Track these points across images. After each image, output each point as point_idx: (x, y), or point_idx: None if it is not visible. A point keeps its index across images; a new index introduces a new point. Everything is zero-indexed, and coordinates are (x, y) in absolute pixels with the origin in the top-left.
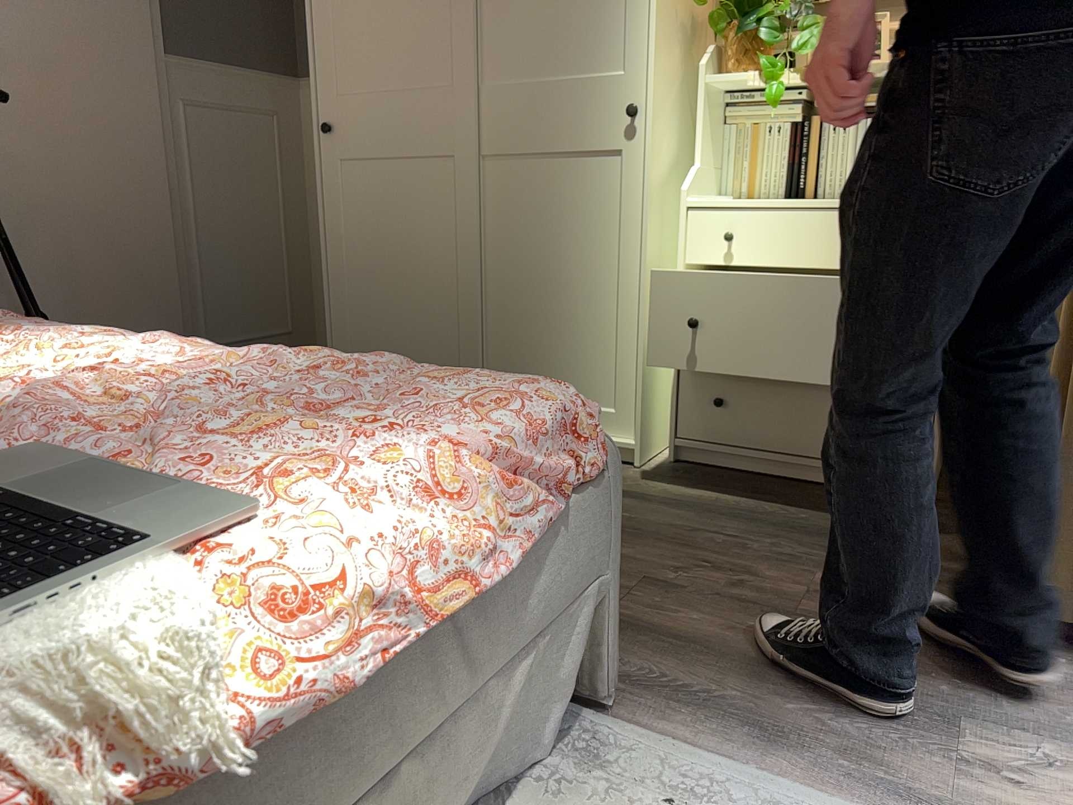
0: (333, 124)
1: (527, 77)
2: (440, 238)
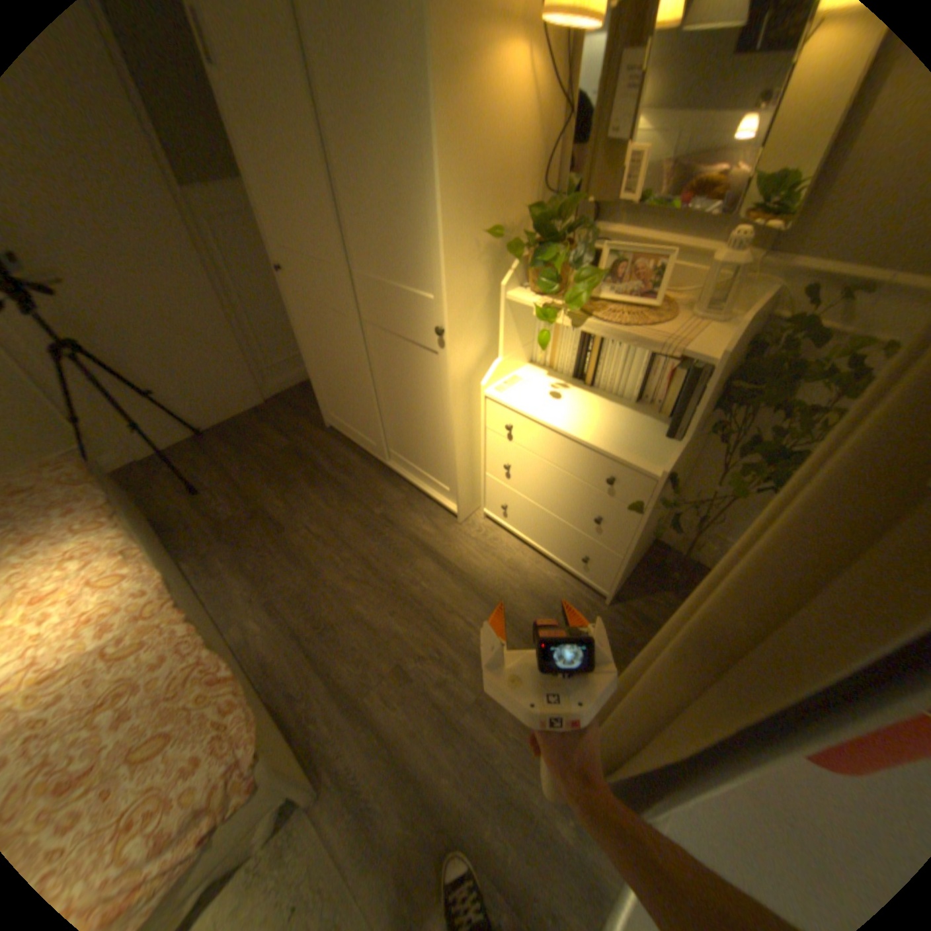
0: (279, 266)
1: (376, 275)
2: (350, 363)
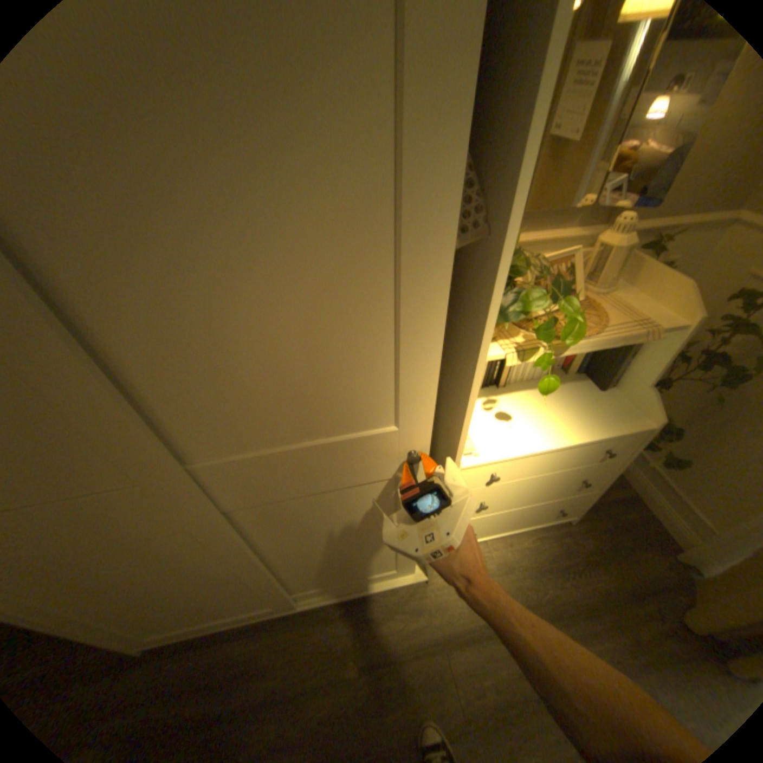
0: None
1: (271, 449)
2: (201, 572)
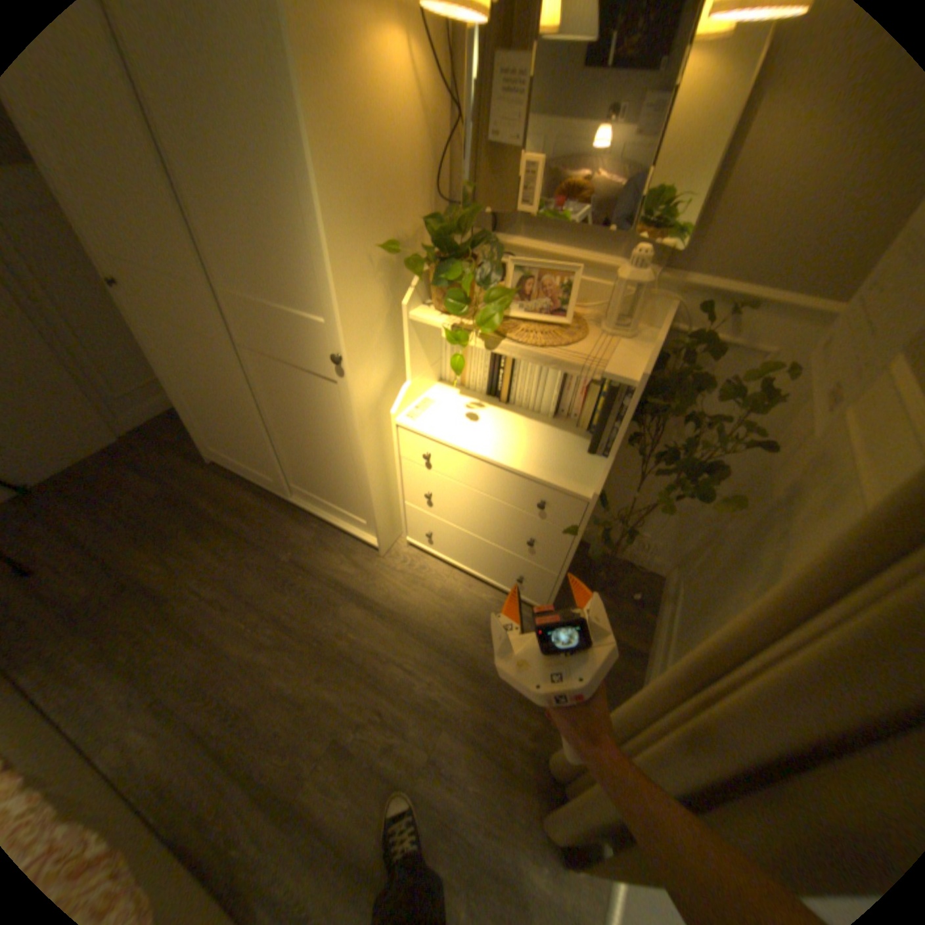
0: (117, 280)
1: (250, 294)
2: (229, 393)
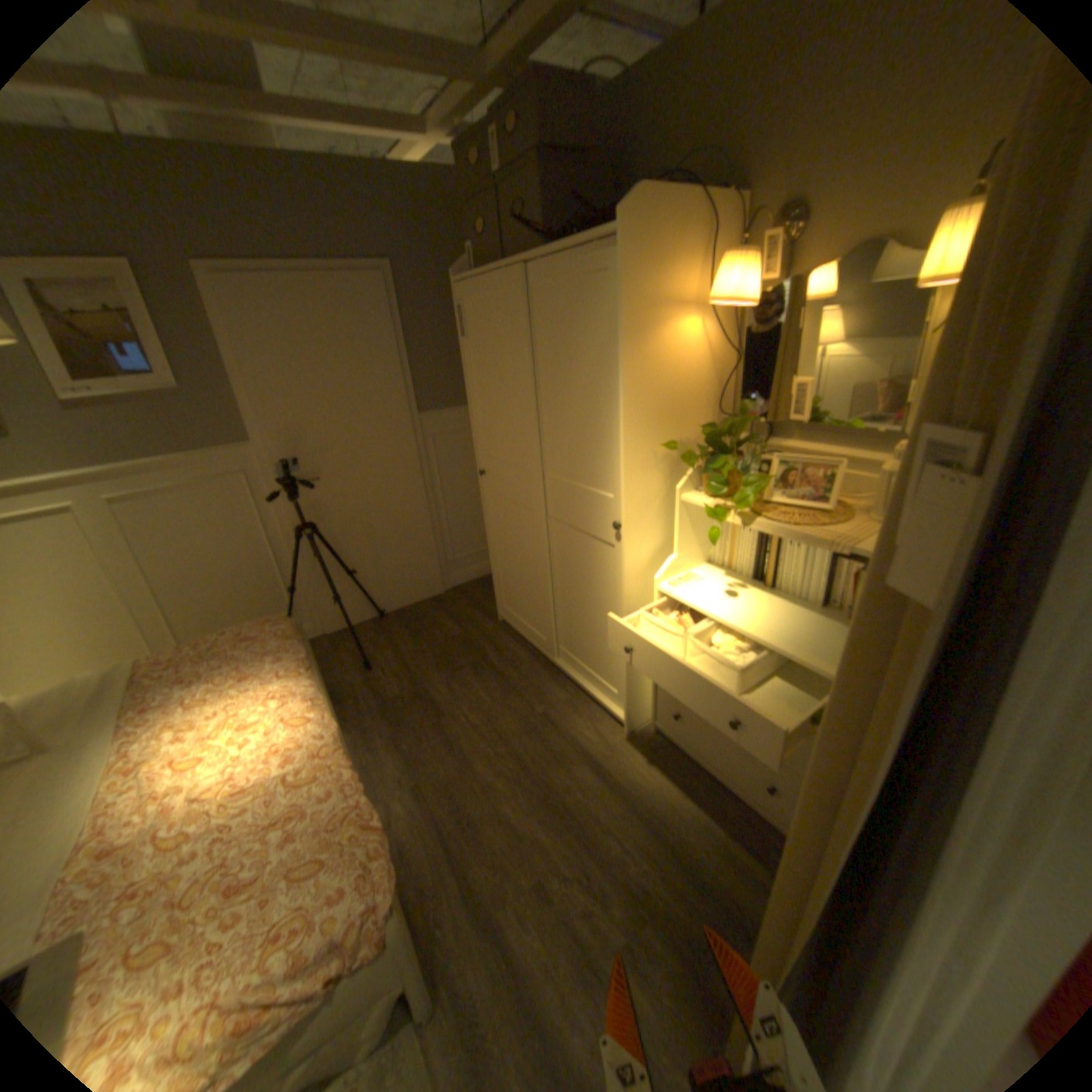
0: (485, 472)
1: (566, 479)
2: (532, 555)
